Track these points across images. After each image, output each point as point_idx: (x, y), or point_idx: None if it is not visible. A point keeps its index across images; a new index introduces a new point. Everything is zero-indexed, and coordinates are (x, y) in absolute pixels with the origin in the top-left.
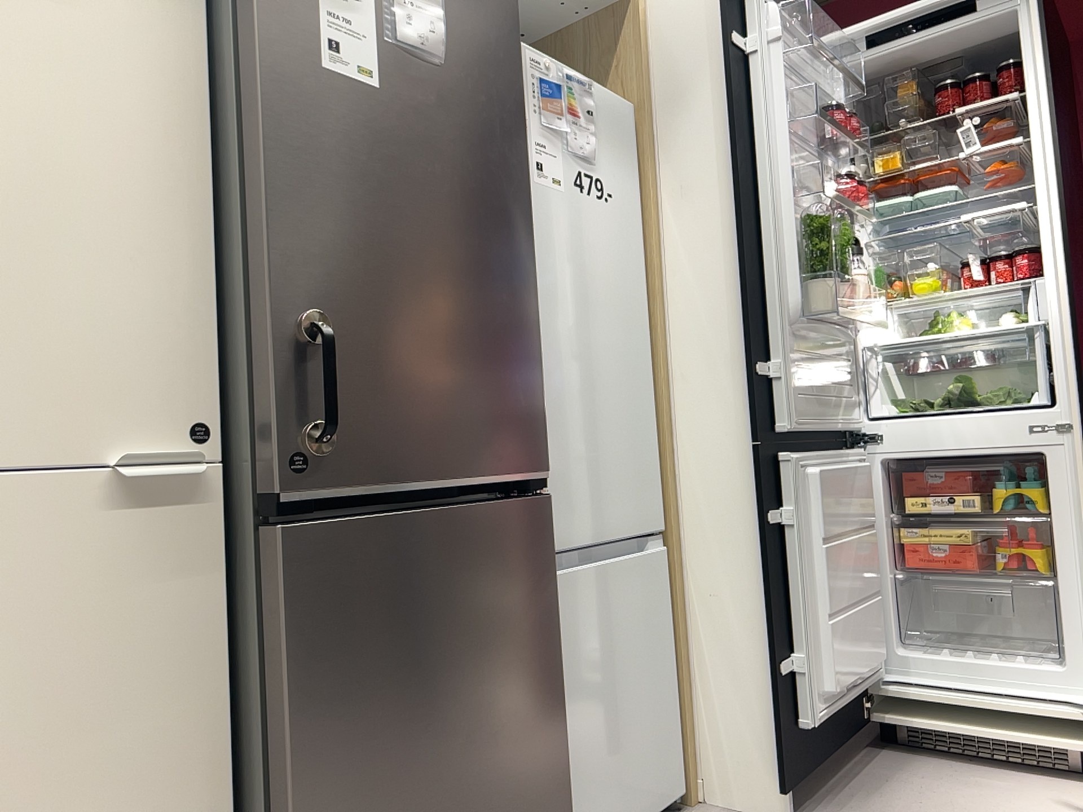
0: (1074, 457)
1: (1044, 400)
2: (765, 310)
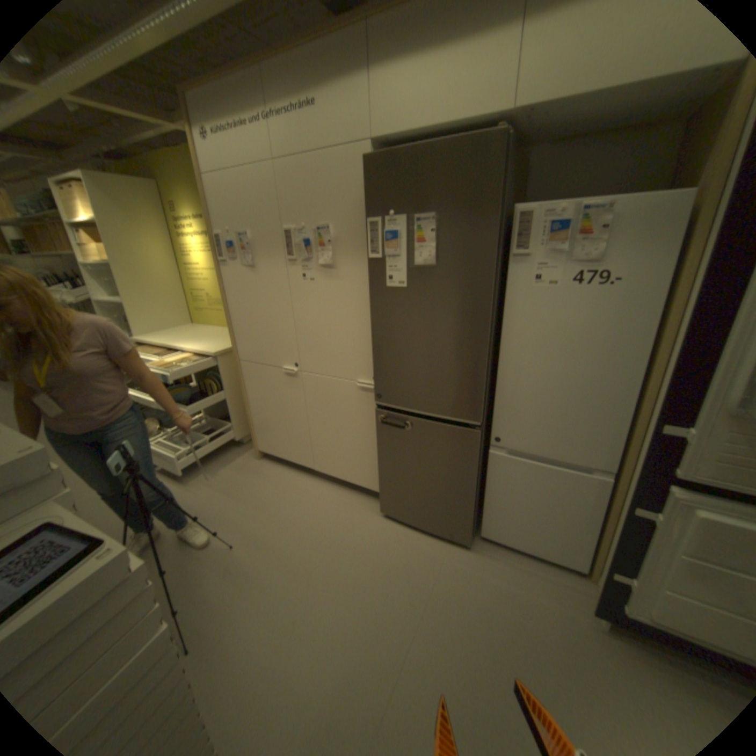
0: None
1: None
2: (702, 392)
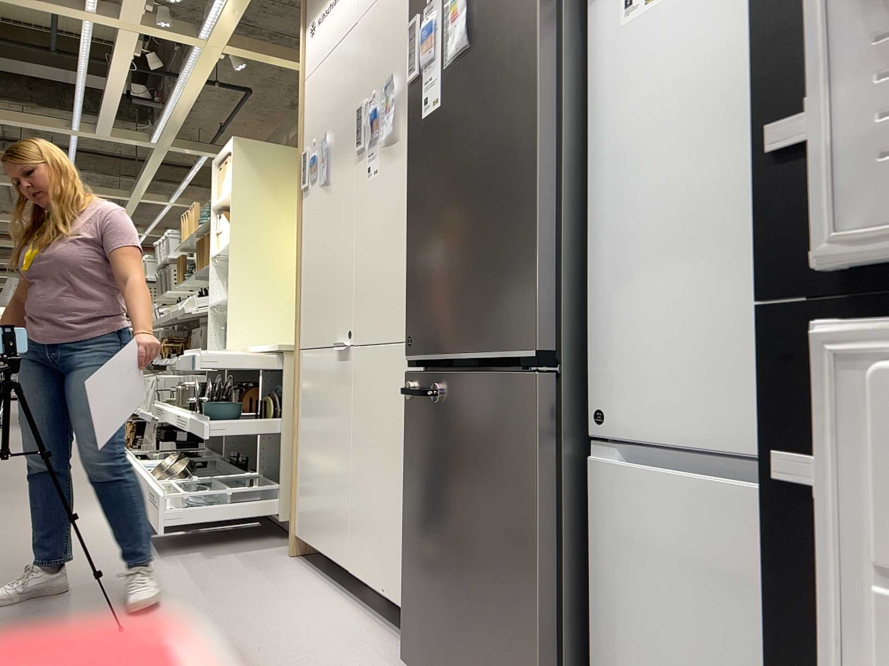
0: None
1: None
2: None
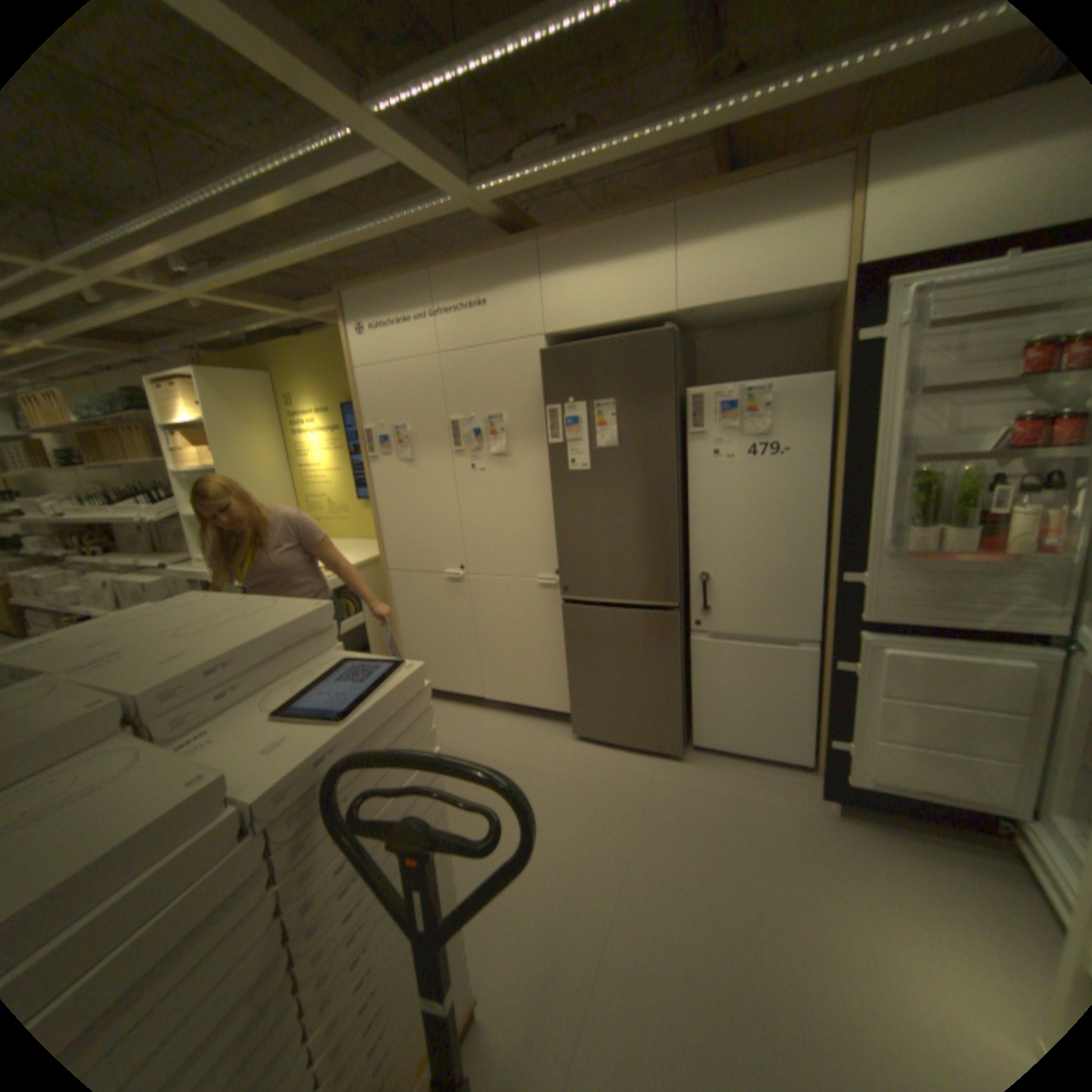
0: None
1: None
2: (866, 539)
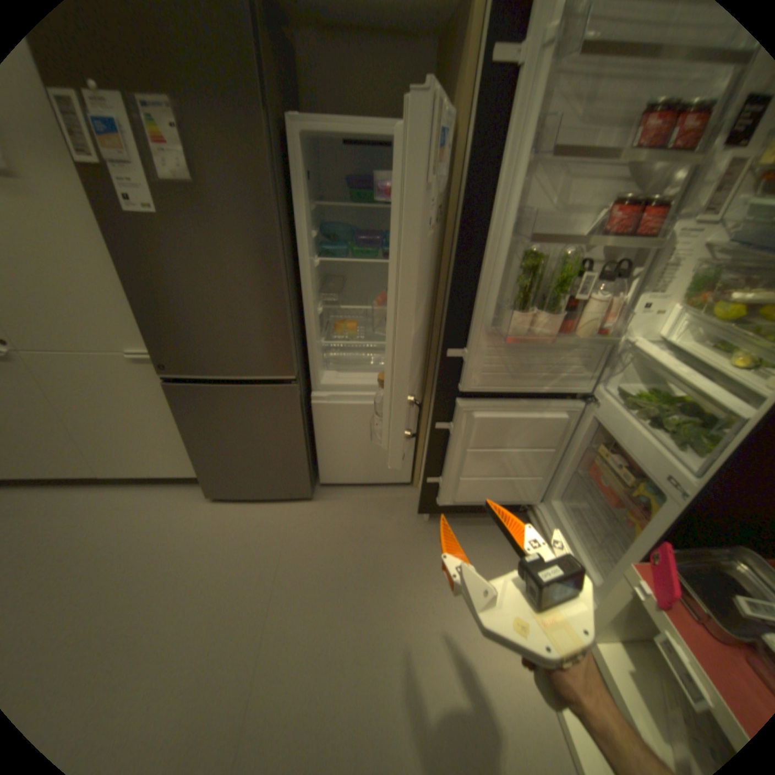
0: (677, 518)
1: (701, 468)
2: (468, 317)
